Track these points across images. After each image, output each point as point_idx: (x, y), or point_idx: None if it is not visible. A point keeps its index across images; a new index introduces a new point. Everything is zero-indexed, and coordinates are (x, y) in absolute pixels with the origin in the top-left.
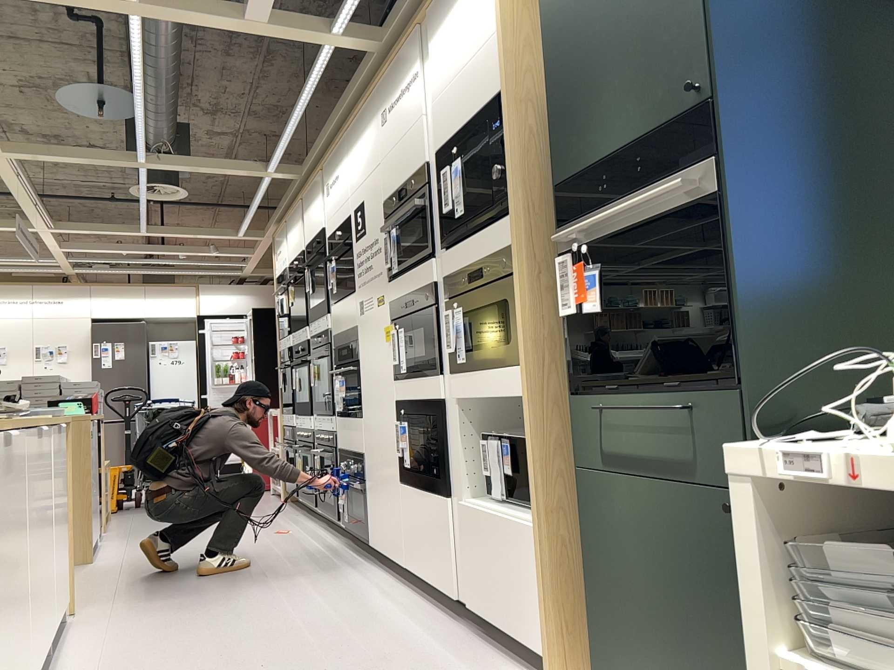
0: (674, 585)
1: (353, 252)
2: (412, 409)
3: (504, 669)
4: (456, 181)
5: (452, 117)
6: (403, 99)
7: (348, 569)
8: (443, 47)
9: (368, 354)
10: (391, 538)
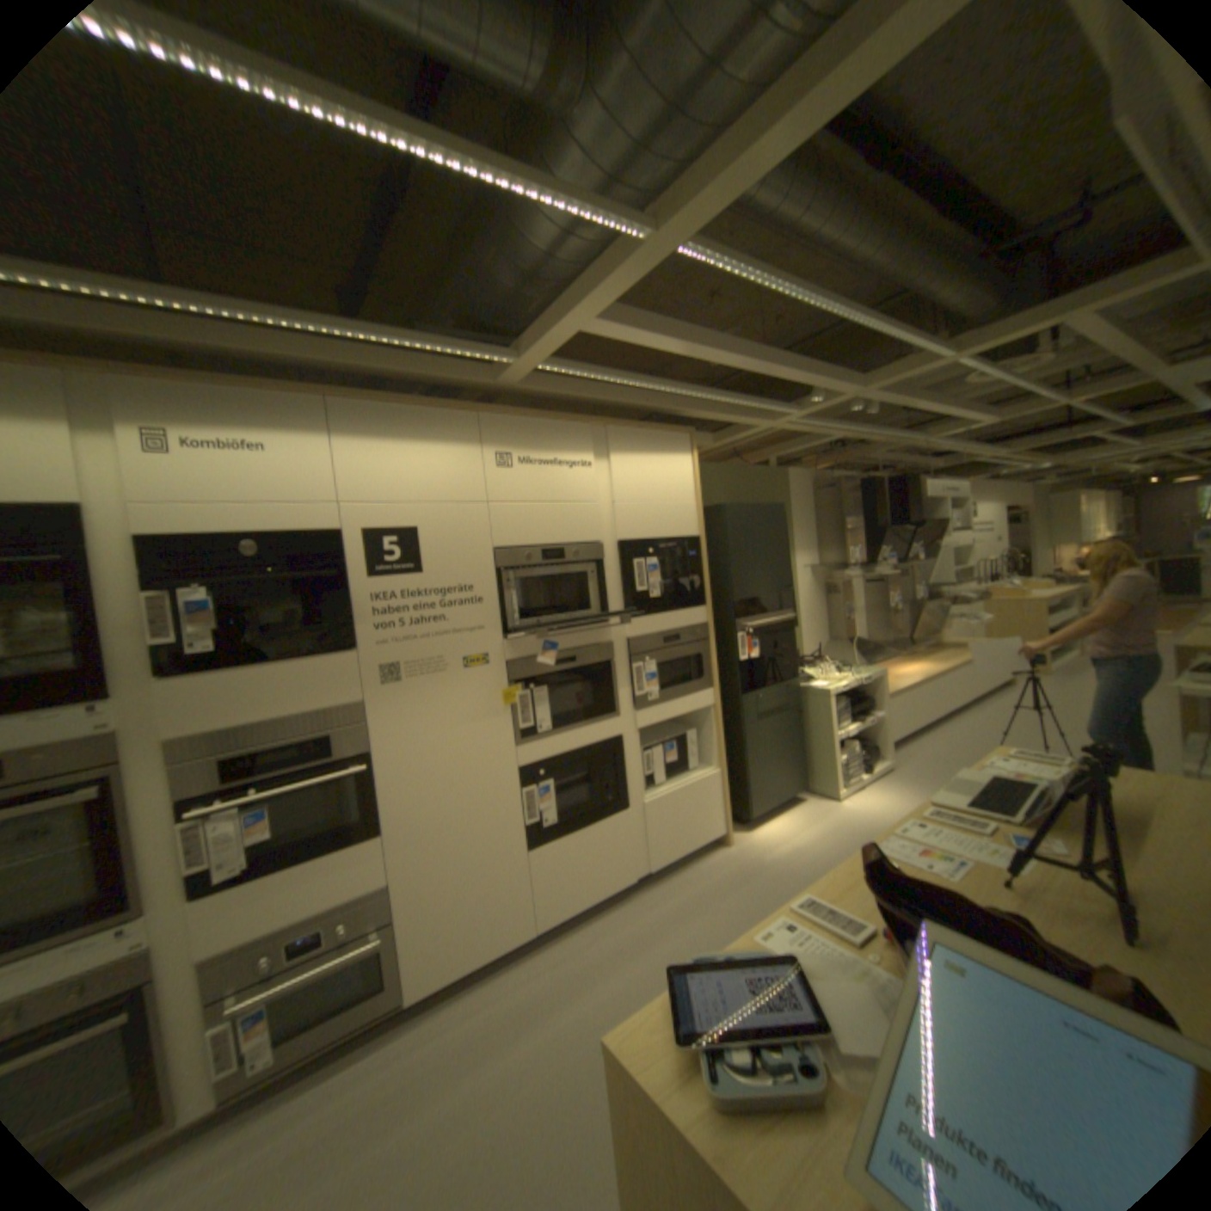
0: (776, 750)
1: (354, 591)
2: (562, 761)
3: (703, 868)
4: (649, 574)
5: (642, 528)
6: (554, 468)
7: (423, 1051)
8: (631, 472)
9: (421, 734)
10: (491, 935)
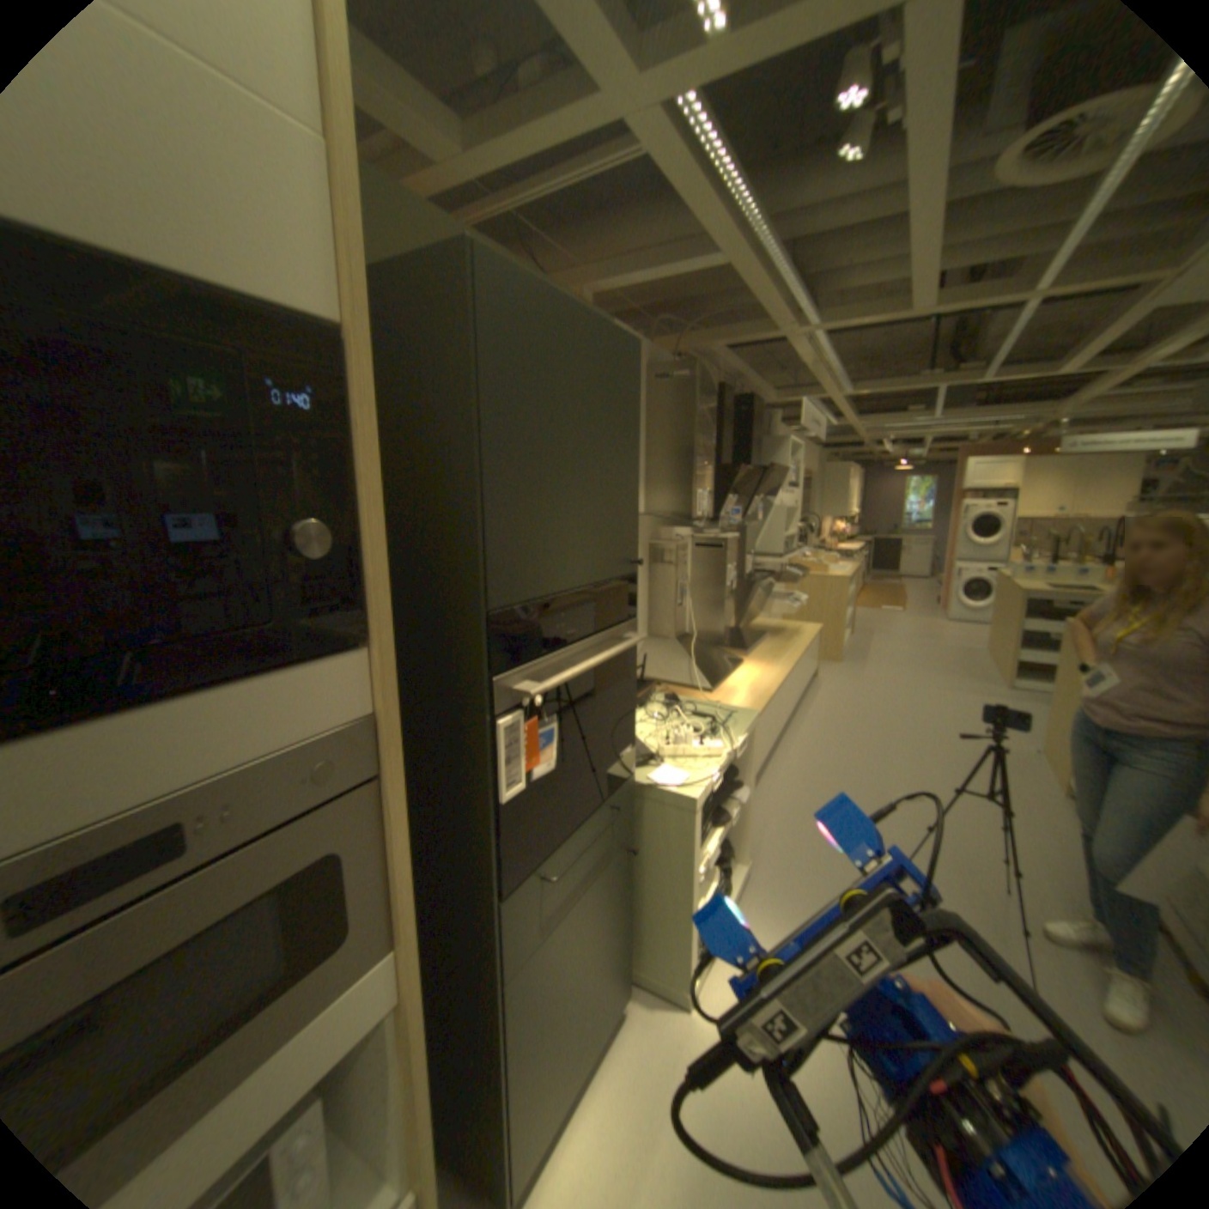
0: (580, 969)
1: None
2: None
3: None
4: None
5: None
6: None
7: None
8: None
9: None
10: None
